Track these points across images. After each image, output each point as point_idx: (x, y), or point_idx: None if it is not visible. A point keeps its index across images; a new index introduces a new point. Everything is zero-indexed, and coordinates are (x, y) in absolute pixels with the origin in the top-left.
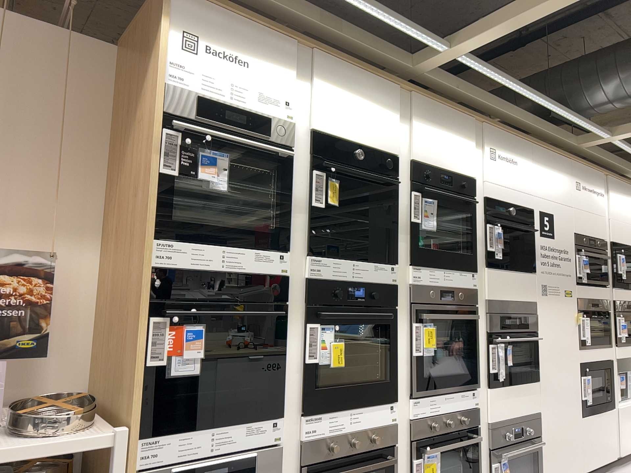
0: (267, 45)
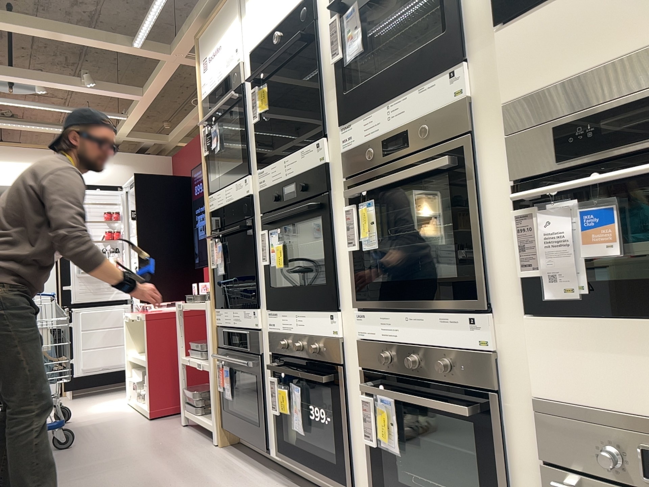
0: (222, 14)
